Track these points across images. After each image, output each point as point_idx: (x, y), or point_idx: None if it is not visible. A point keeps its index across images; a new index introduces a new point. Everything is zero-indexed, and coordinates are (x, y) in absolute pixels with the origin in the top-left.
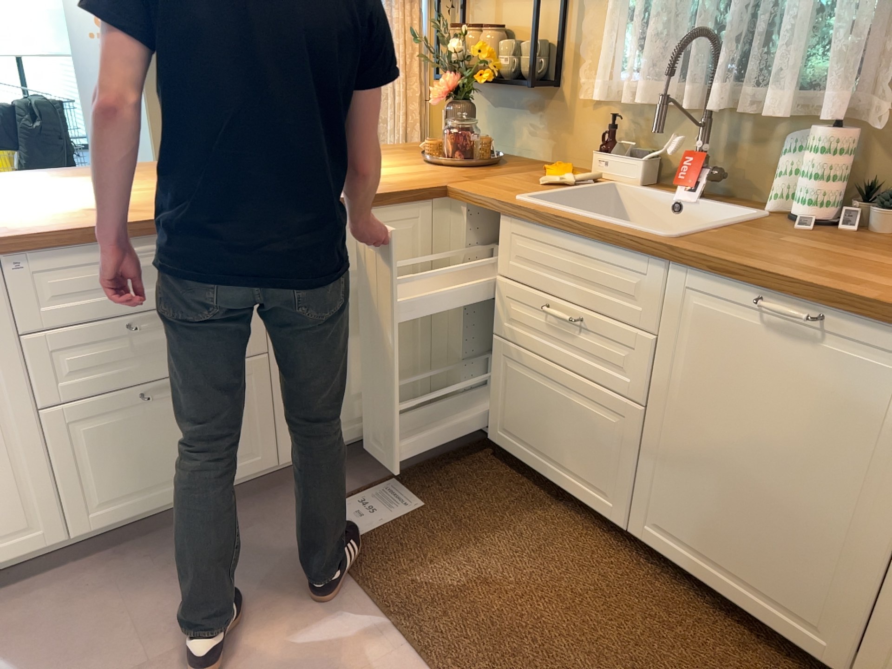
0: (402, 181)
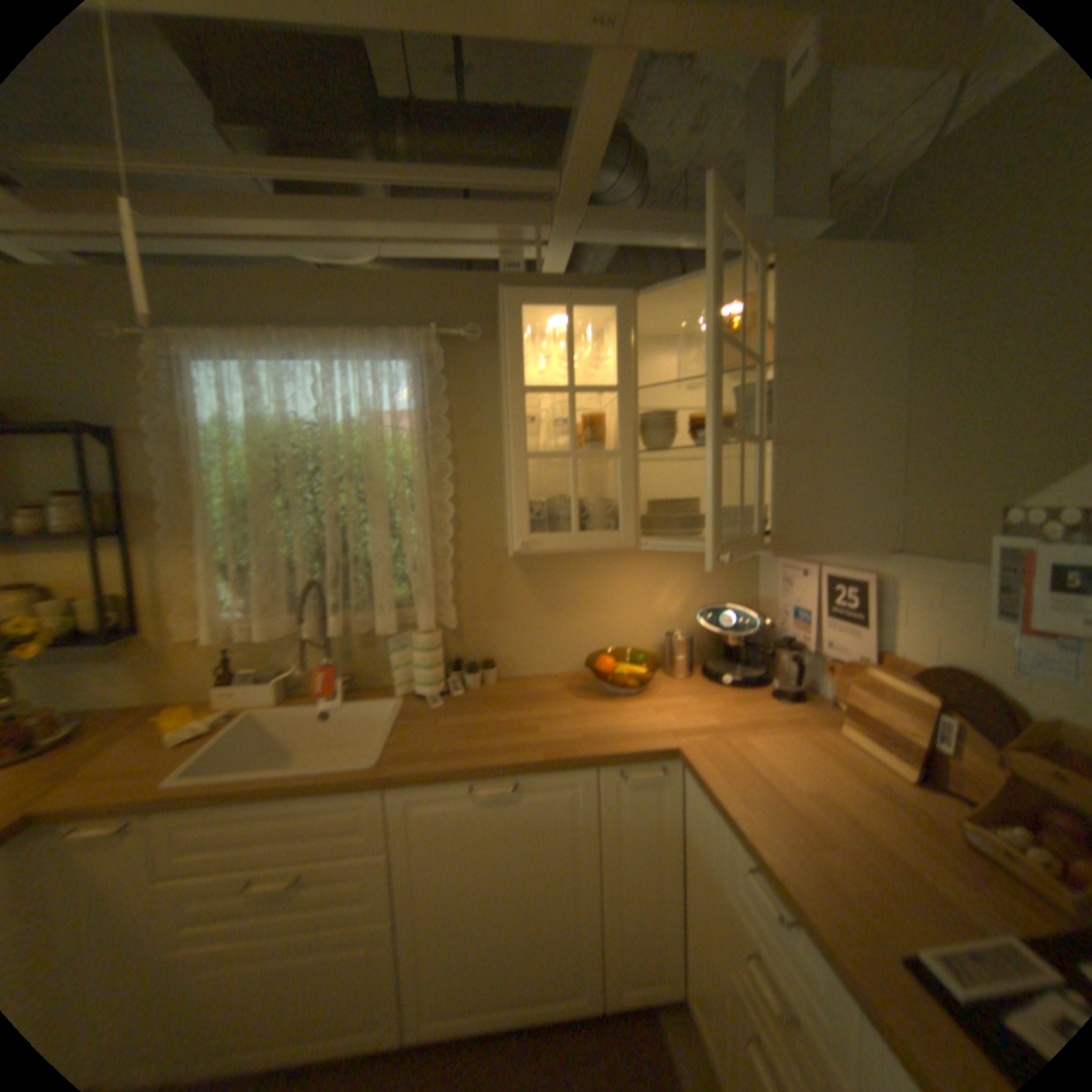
0: None
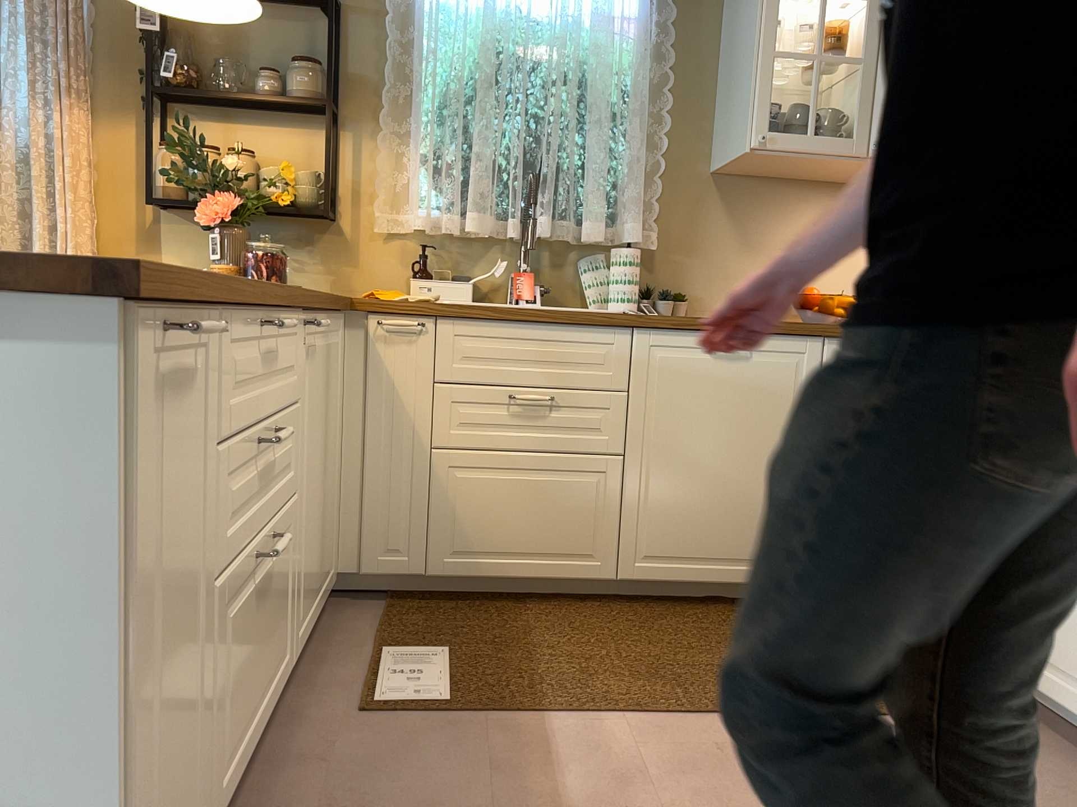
0: None
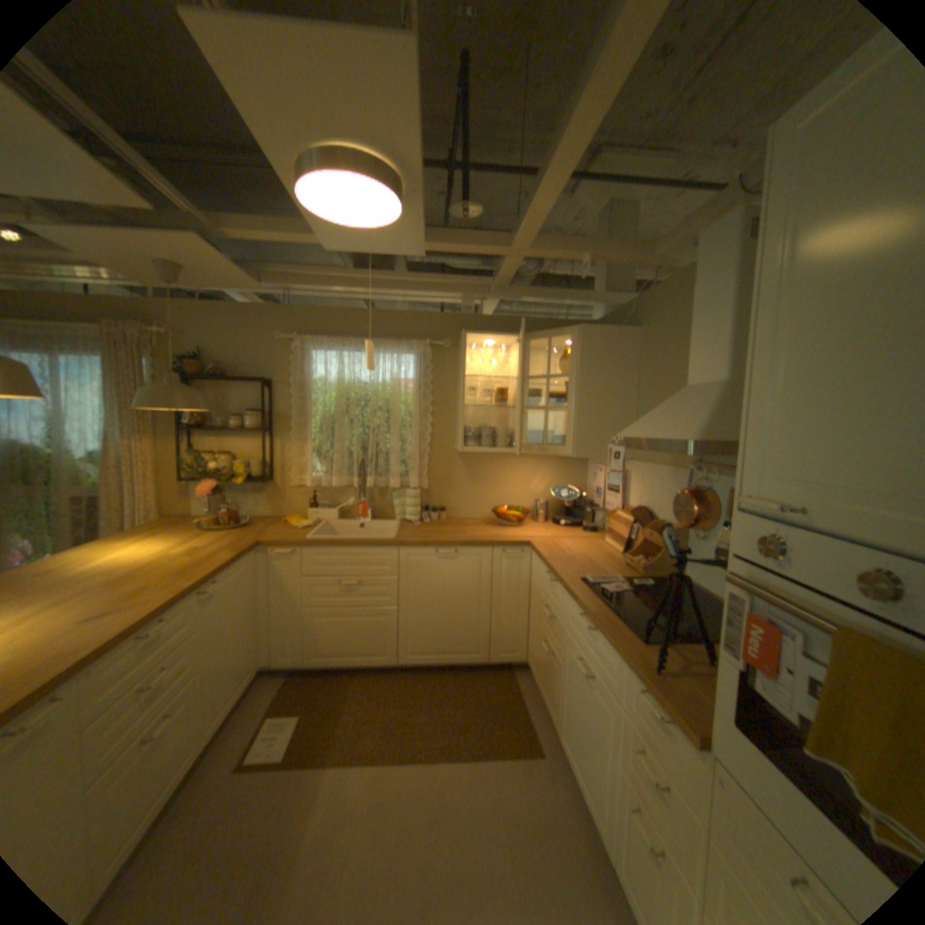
0: (230, 544)
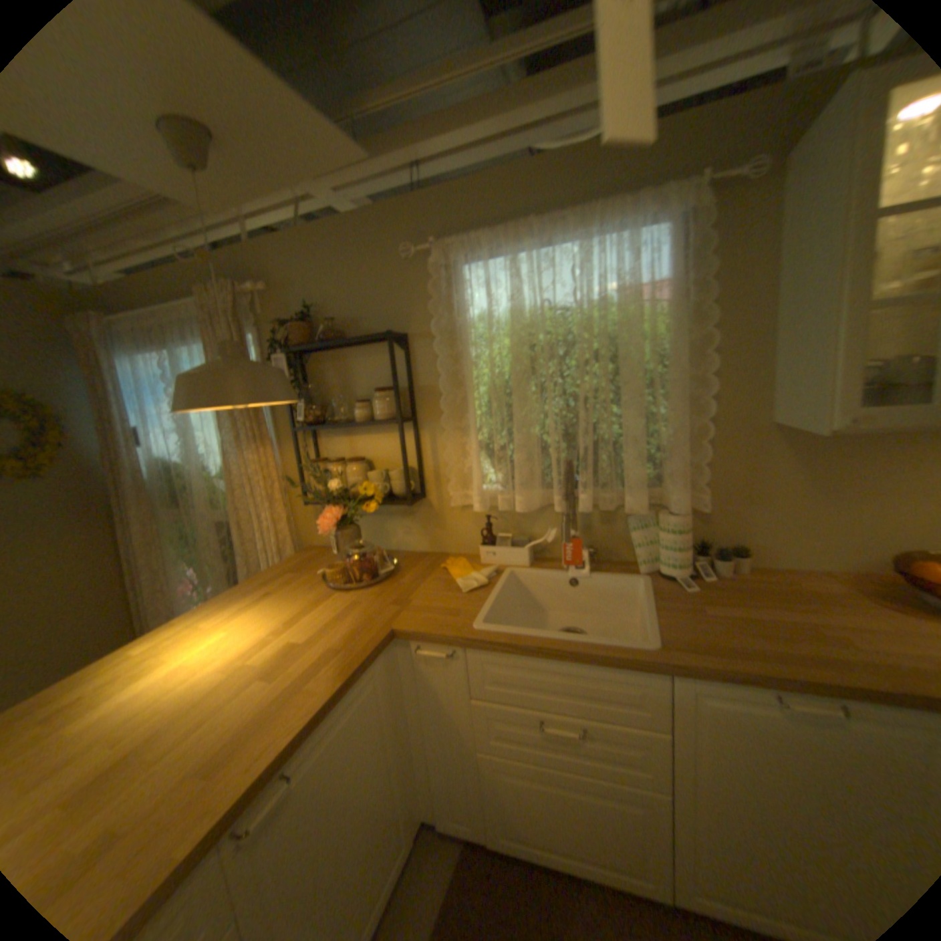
0: (343, 639)
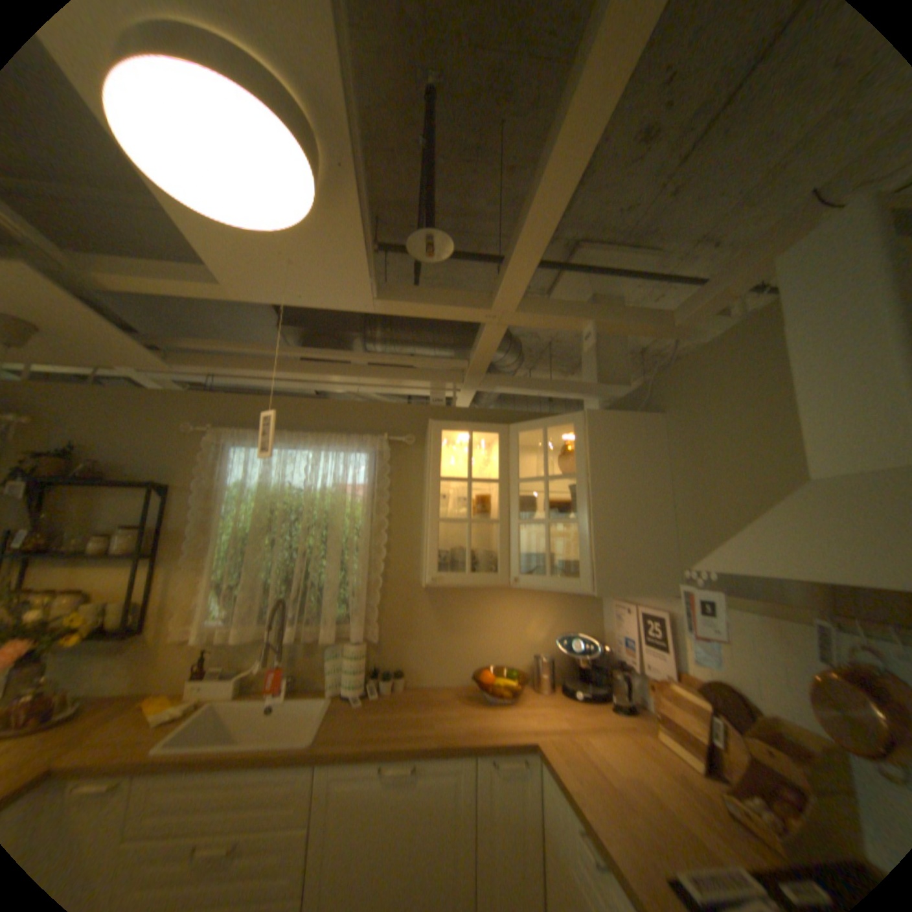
0: None
